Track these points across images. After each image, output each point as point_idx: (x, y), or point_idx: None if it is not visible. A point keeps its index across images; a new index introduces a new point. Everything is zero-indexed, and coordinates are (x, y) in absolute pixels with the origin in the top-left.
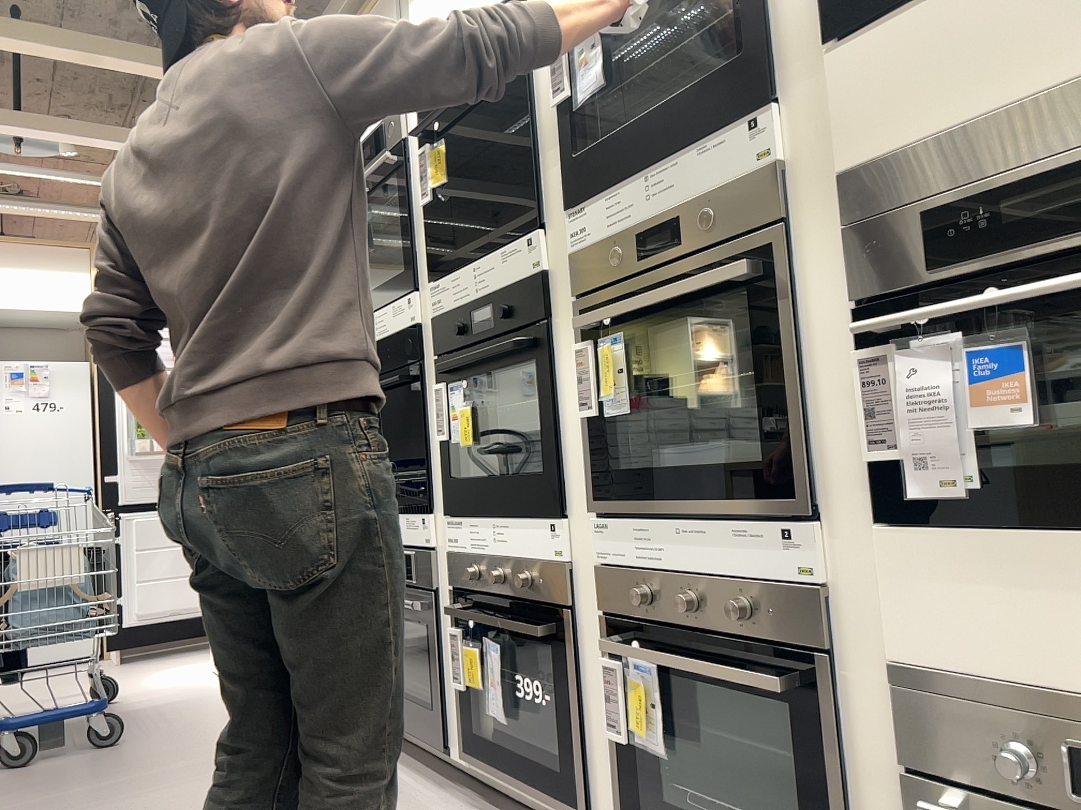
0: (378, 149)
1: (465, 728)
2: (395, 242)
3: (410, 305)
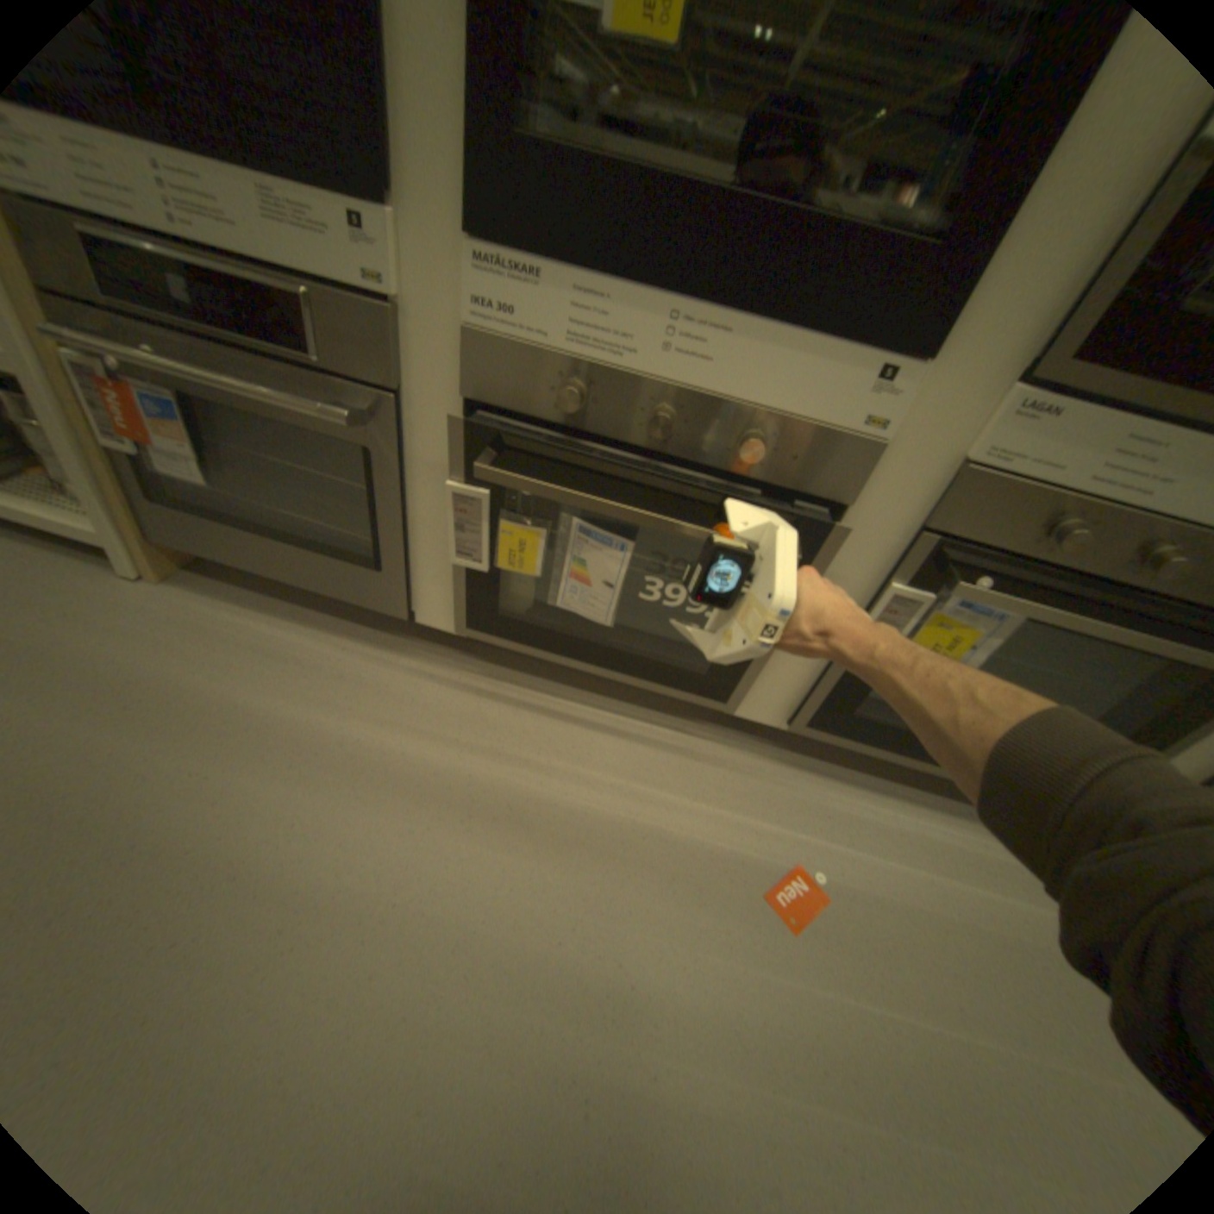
0: None
1: (475, 599)
2: None
3: None
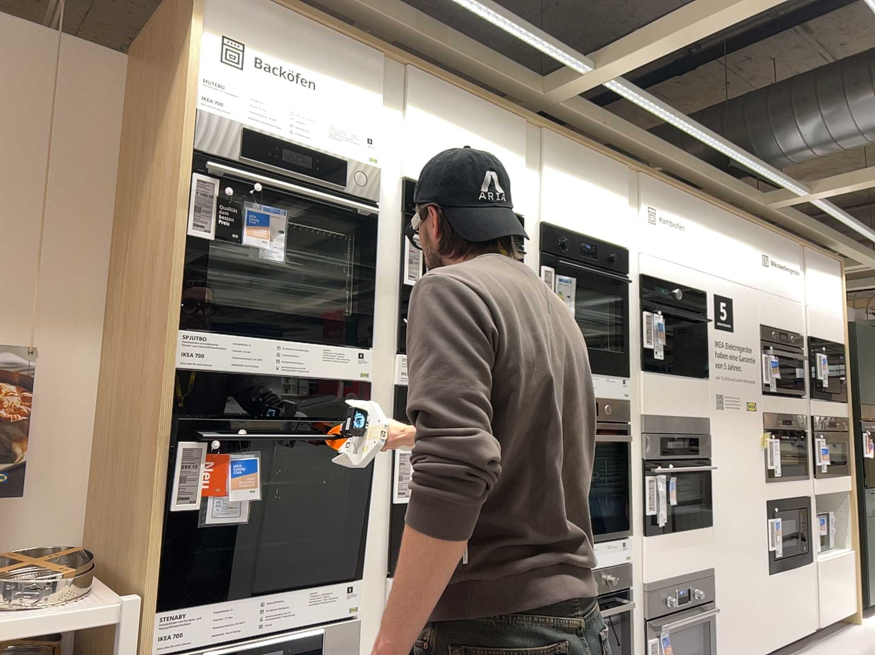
0: (338, 184)
1: None
2: (306, 272)
3: (368, 361)
